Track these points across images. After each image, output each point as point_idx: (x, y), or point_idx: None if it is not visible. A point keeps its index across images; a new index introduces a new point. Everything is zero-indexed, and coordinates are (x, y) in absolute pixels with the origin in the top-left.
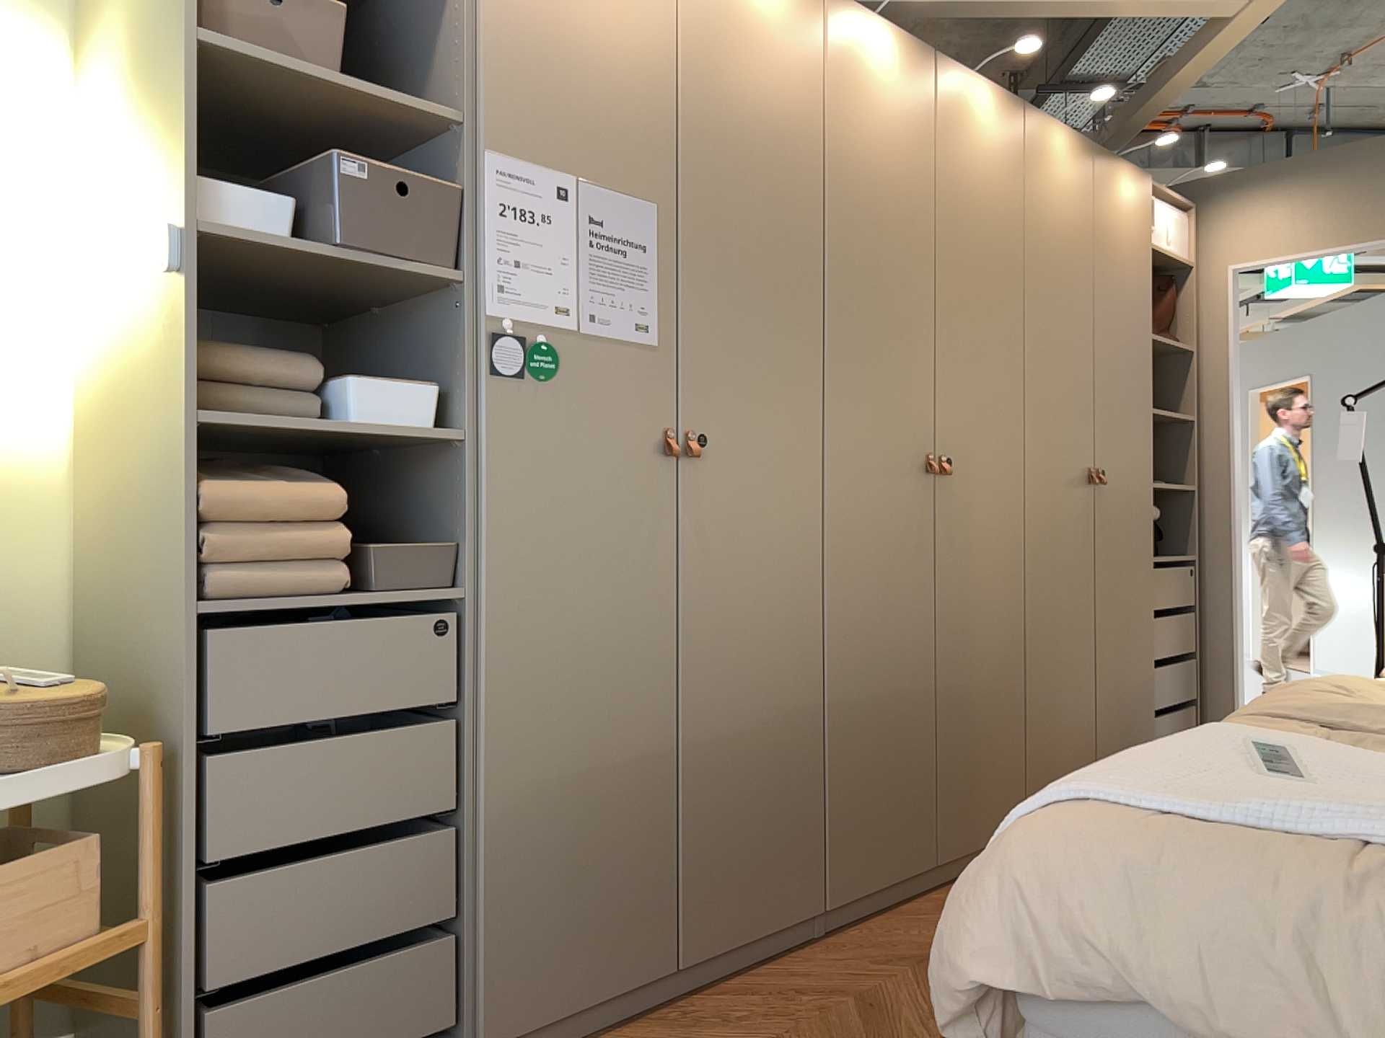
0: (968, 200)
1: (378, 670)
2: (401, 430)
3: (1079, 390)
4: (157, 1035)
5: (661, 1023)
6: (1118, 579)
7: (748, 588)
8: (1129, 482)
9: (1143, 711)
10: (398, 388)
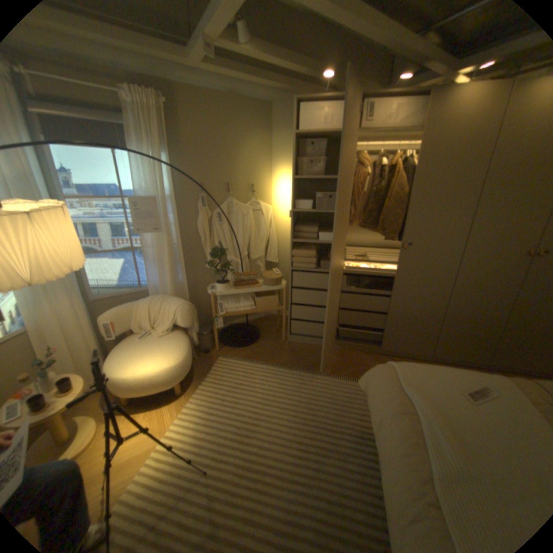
0: None
1: (320, 282)
2: (328, 242)
3: None
4: (285, 321)
5: (372, 357)
6: None
7: (420, 281)
8: None
9: None
10: (329, 234)
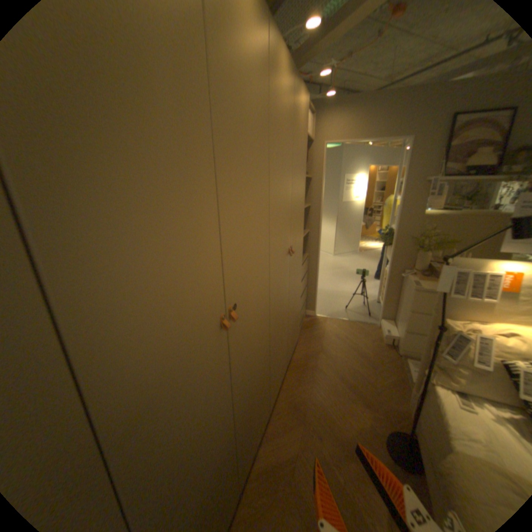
0: (236, 95)
1: None
2: None
3: (286, 217)
4: None
5: None
6: (293, 286)
7: None
8: (297, 246)
9: (297, 323)
10: None
